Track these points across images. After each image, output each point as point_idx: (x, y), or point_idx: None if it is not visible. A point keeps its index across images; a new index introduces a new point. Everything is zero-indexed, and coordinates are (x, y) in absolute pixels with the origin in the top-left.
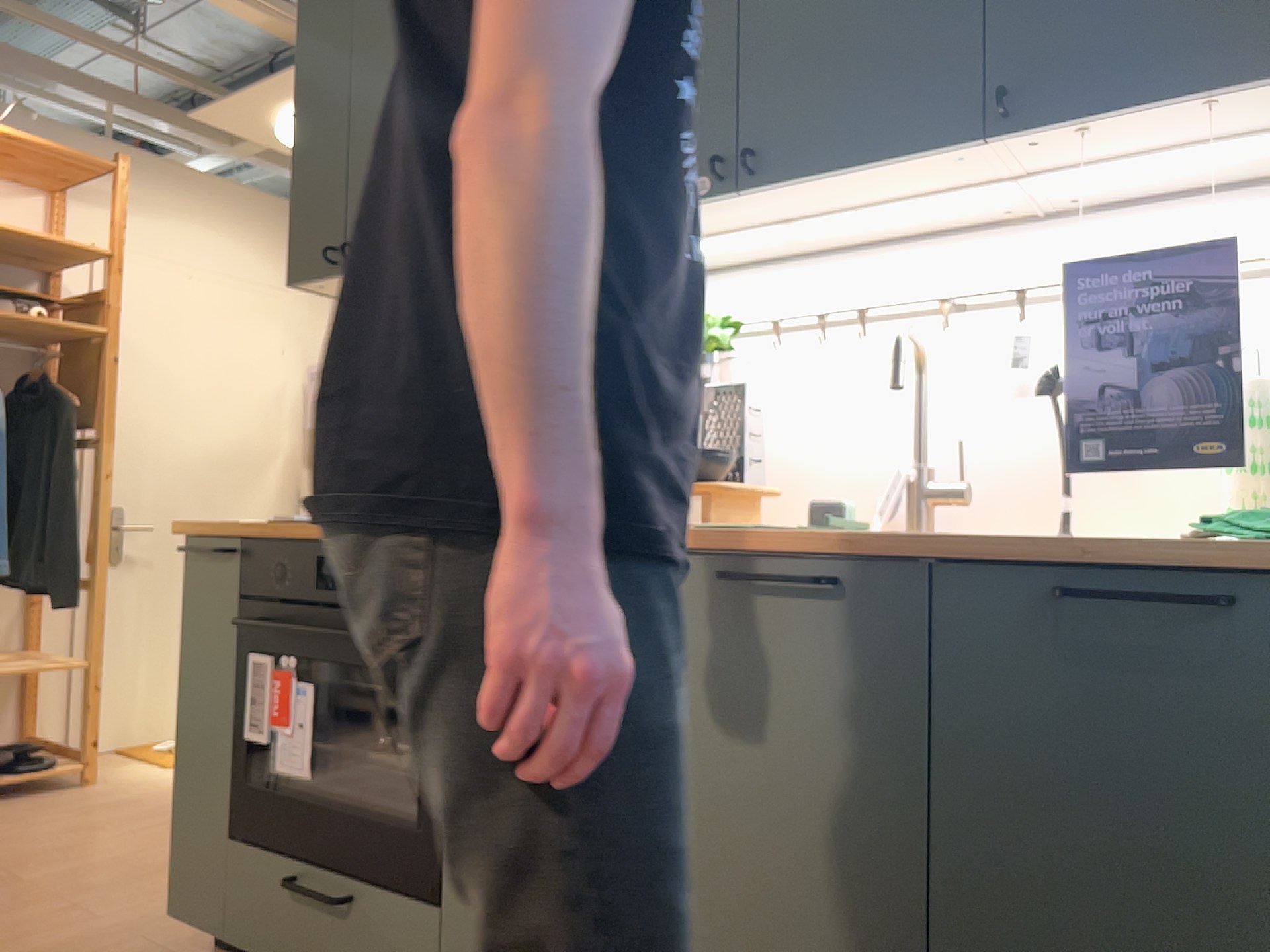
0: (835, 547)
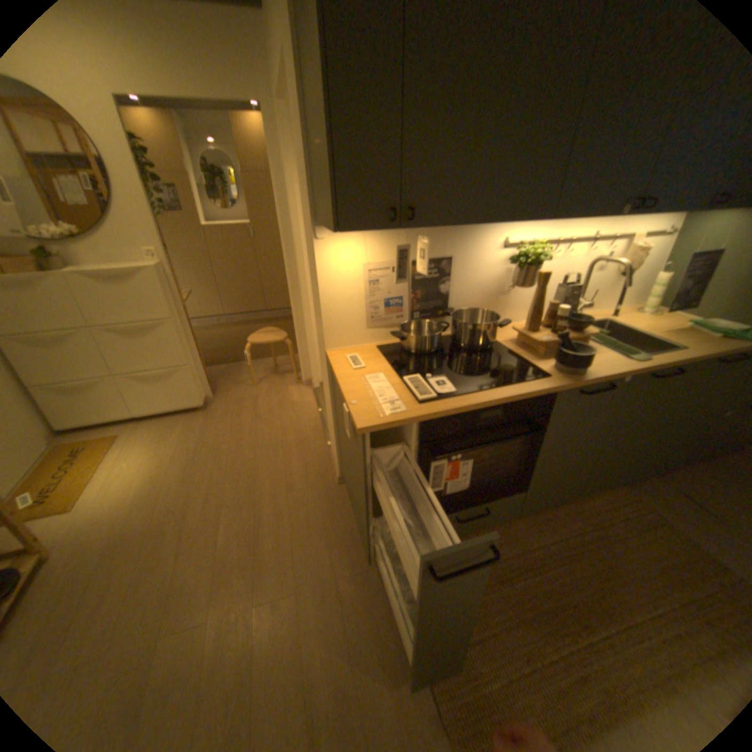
0: (686, 361)
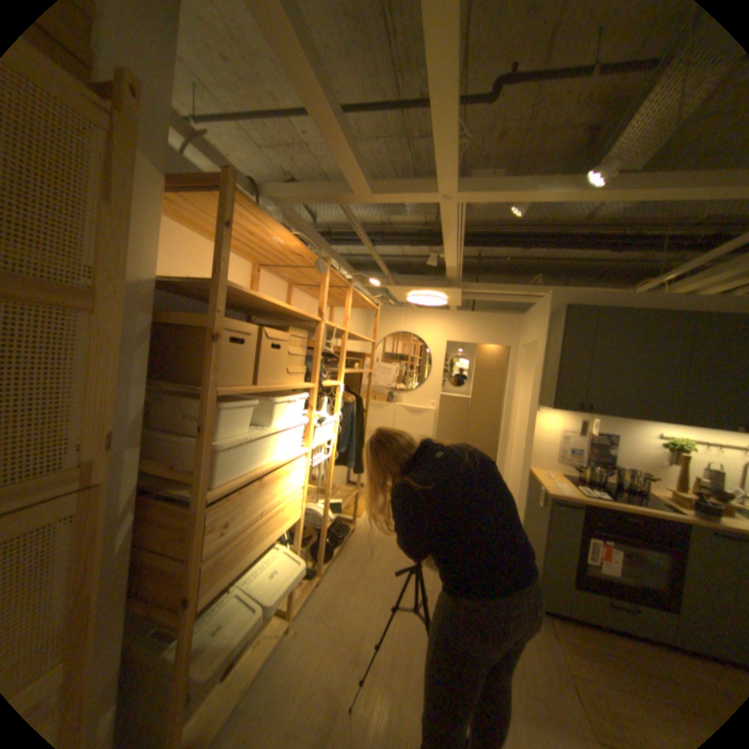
0: None
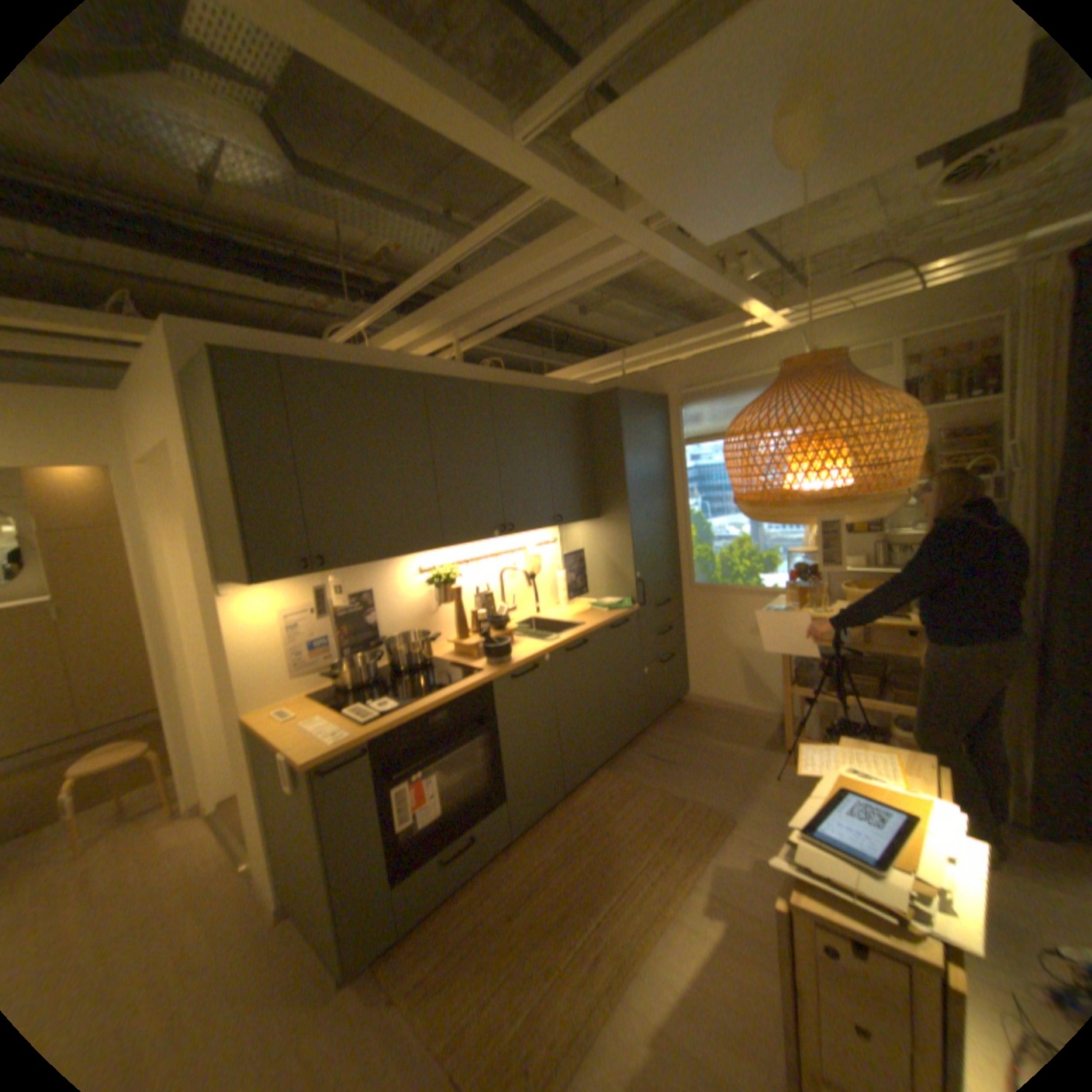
0: (583, 634)
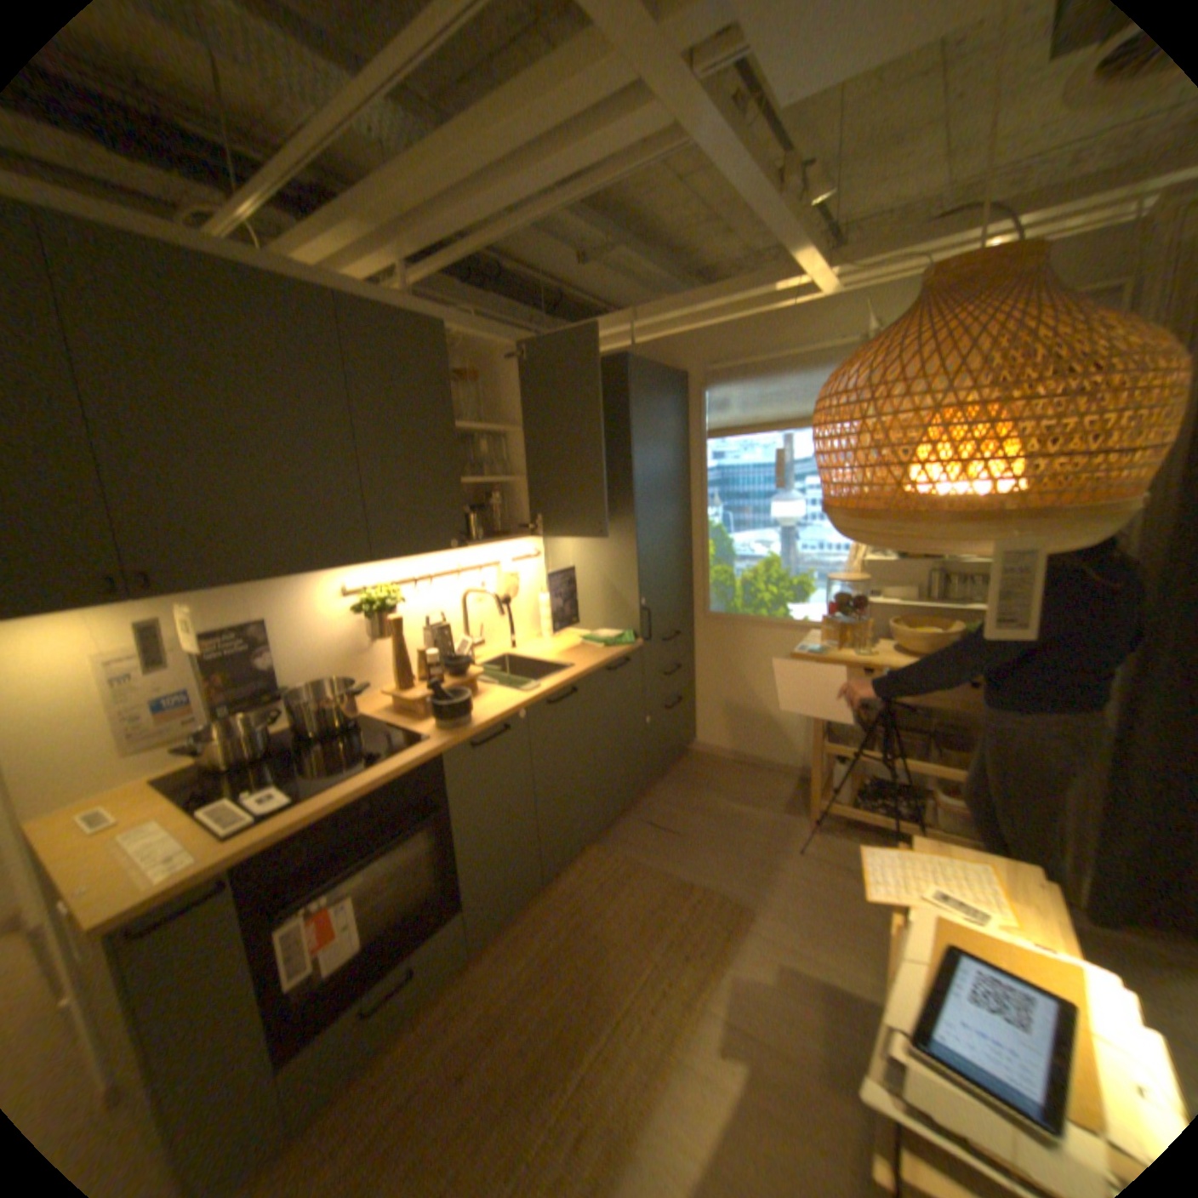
0: (572, 680)
